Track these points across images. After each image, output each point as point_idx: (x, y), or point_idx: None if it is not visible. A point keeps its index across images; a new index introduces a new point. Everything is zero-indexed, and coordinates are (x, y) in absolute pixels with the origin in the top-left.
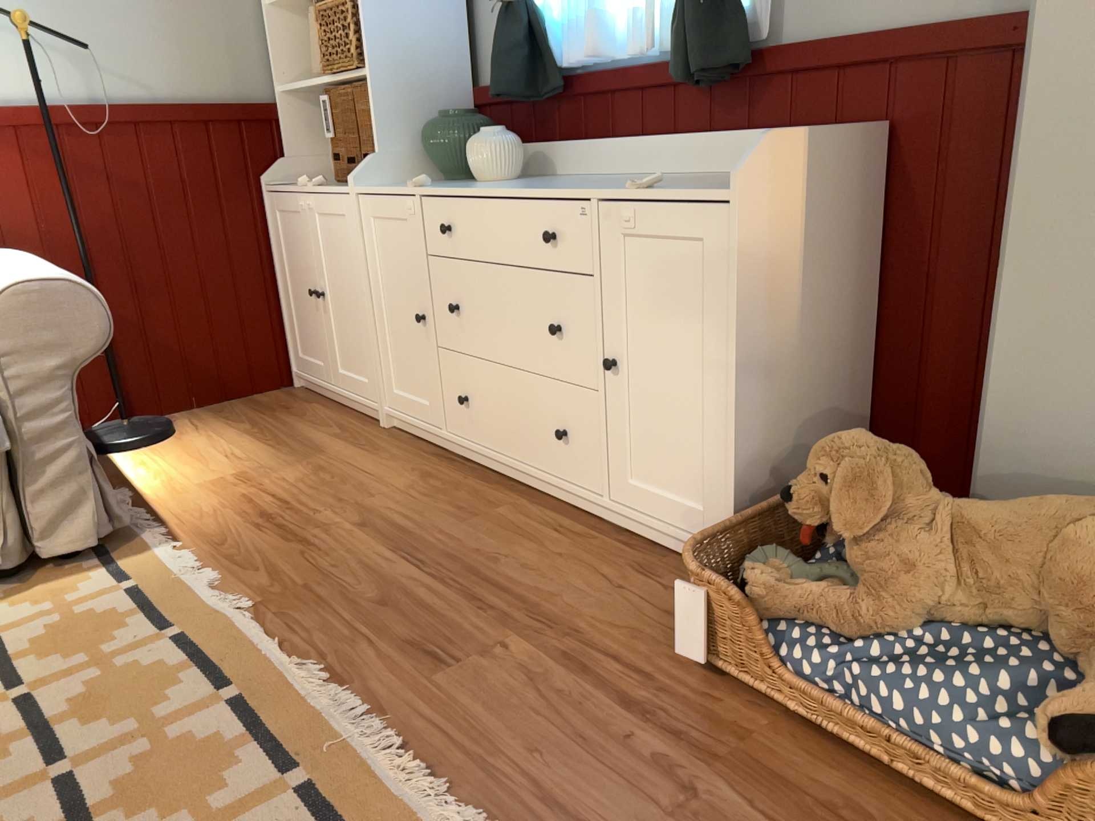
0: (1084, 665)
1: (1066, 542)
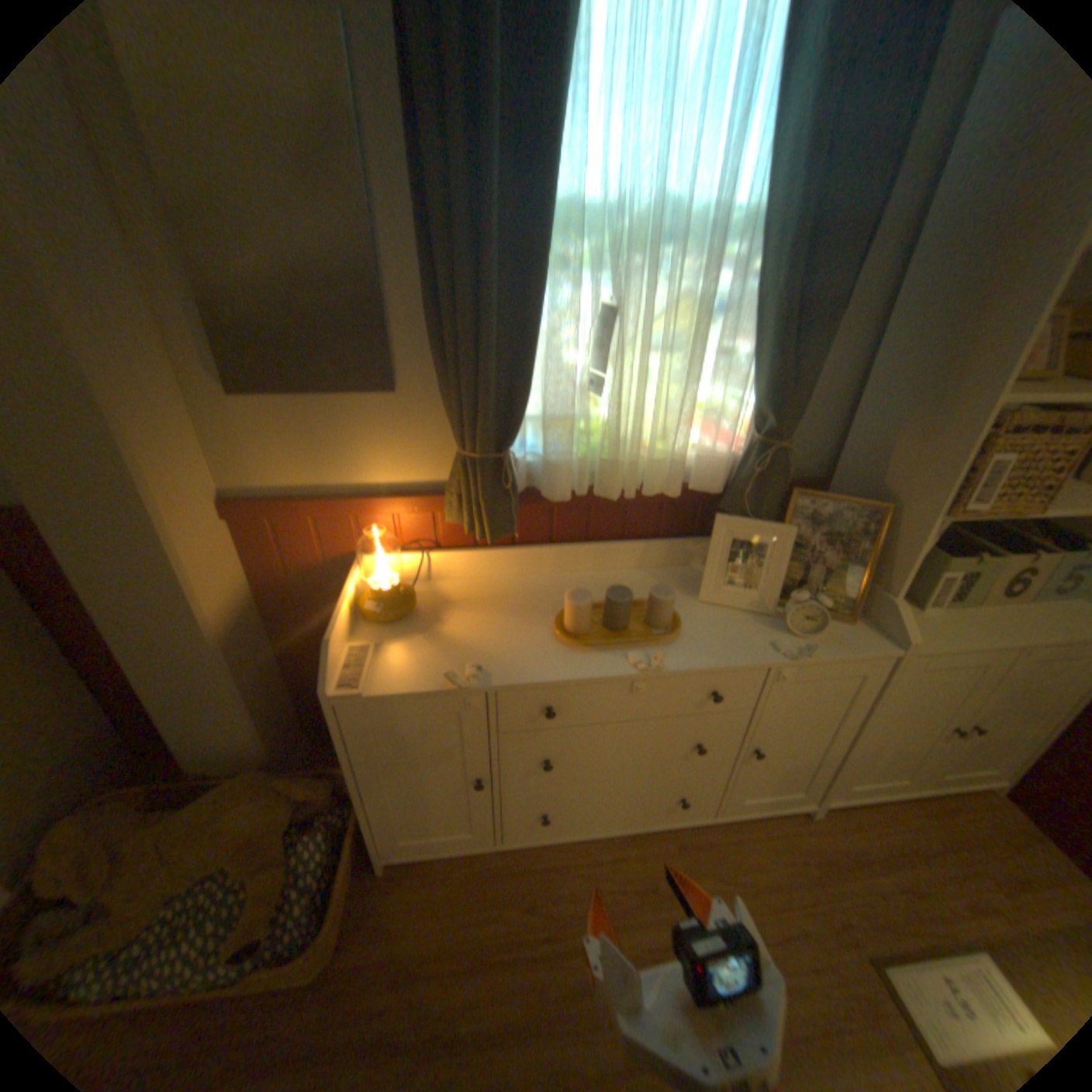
0: (247, 884)
1: (218, 831)
